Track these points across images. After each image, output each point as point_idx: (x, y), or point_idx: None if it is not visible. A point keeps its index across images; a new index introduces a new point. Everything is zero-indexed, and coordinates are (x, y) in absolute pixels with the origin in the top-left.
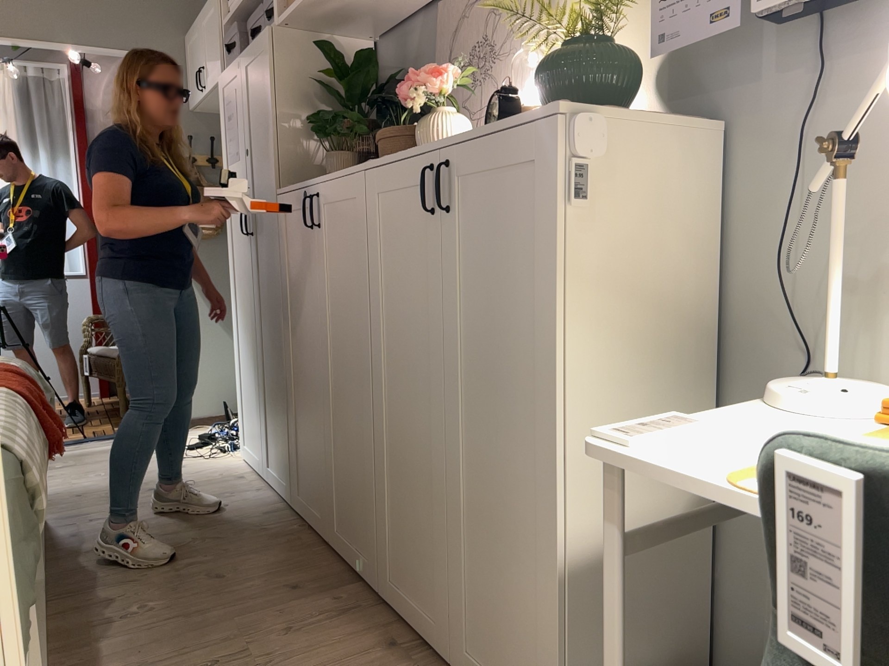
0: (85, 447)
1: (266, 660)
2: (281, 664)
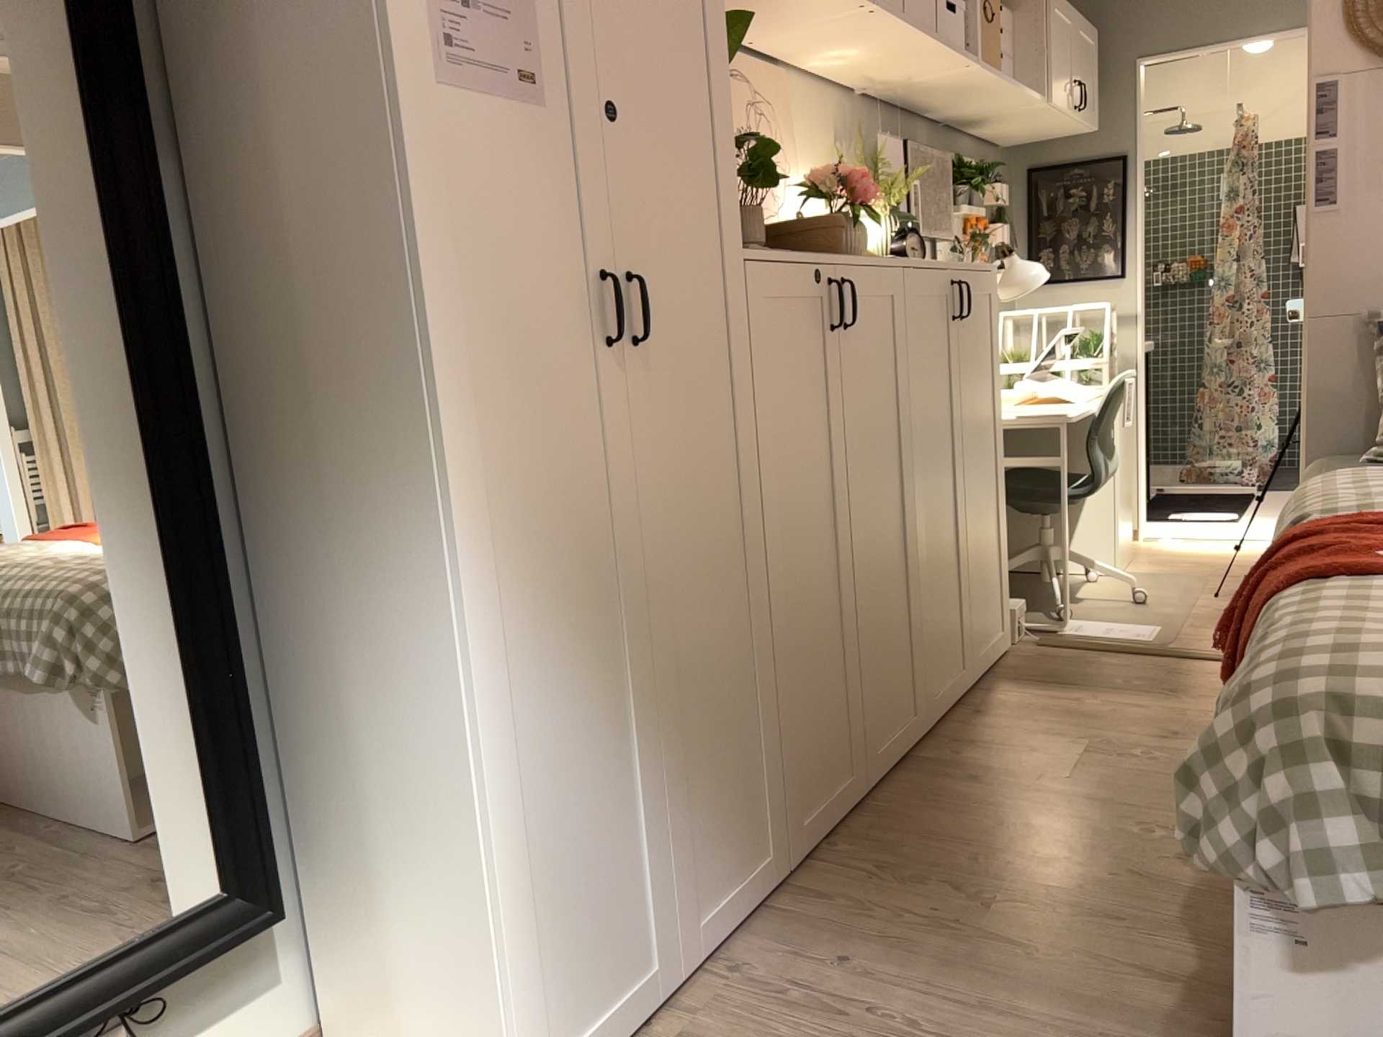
0: None
1: (1068, 743)
2: (1061, 736)
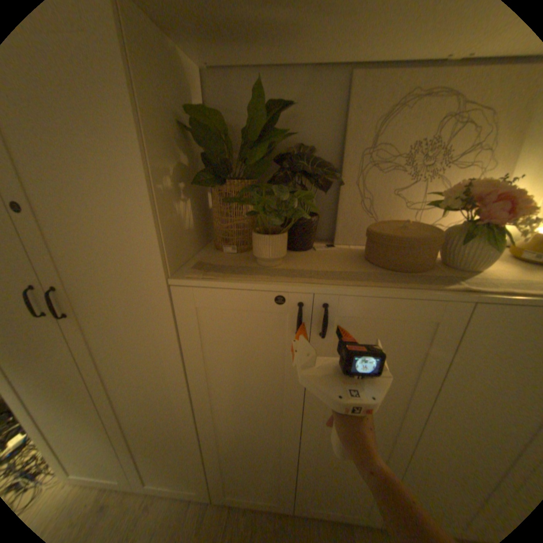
0: None
1: None
2: None
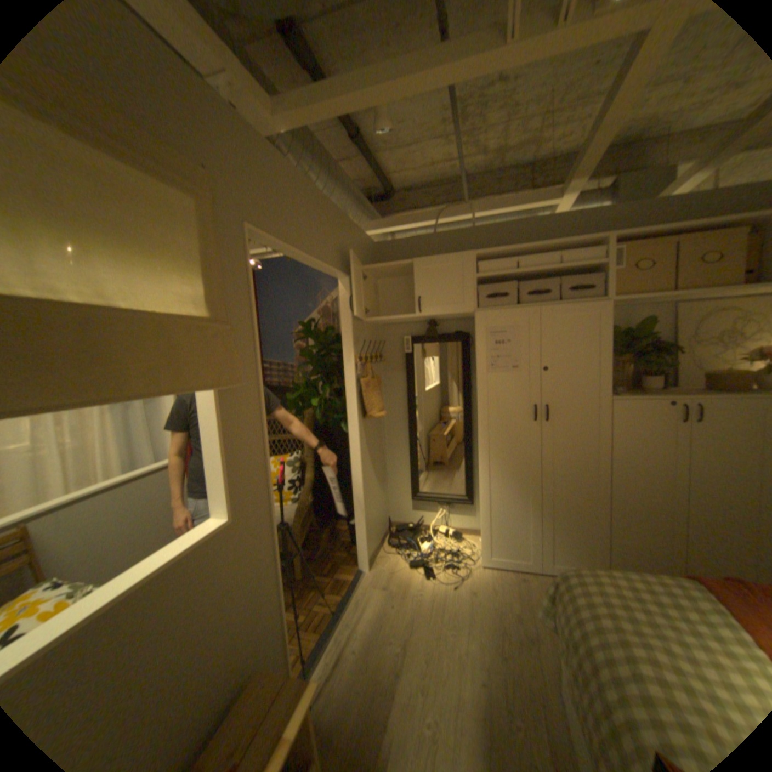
0: (352, 623)
1: None
2: None
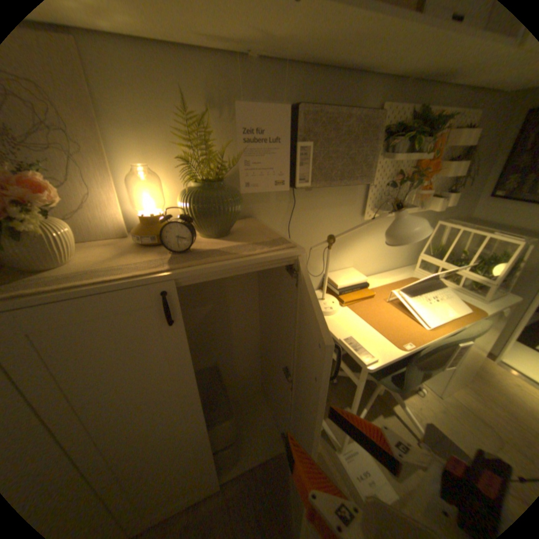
0: None
1: None
2: None
